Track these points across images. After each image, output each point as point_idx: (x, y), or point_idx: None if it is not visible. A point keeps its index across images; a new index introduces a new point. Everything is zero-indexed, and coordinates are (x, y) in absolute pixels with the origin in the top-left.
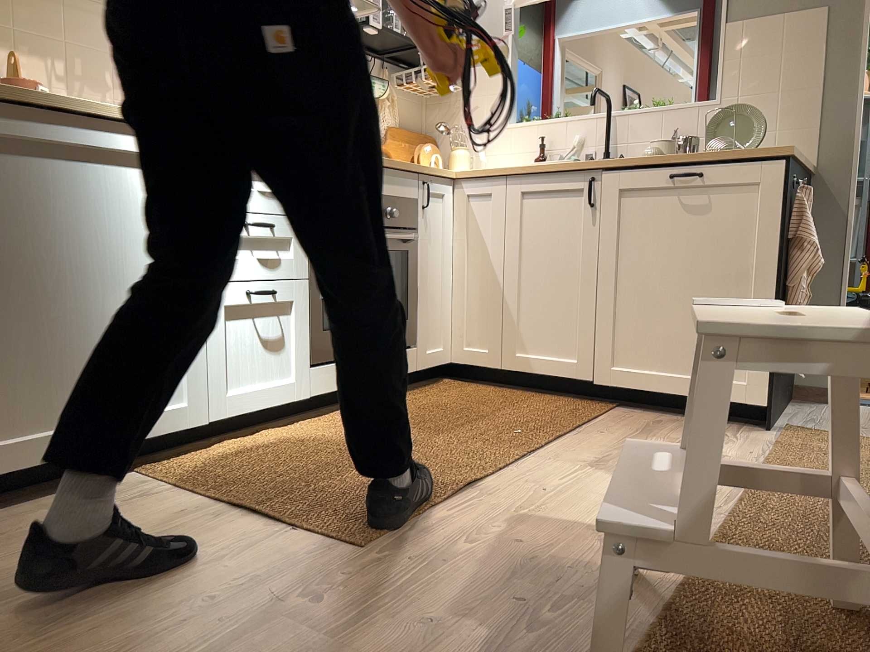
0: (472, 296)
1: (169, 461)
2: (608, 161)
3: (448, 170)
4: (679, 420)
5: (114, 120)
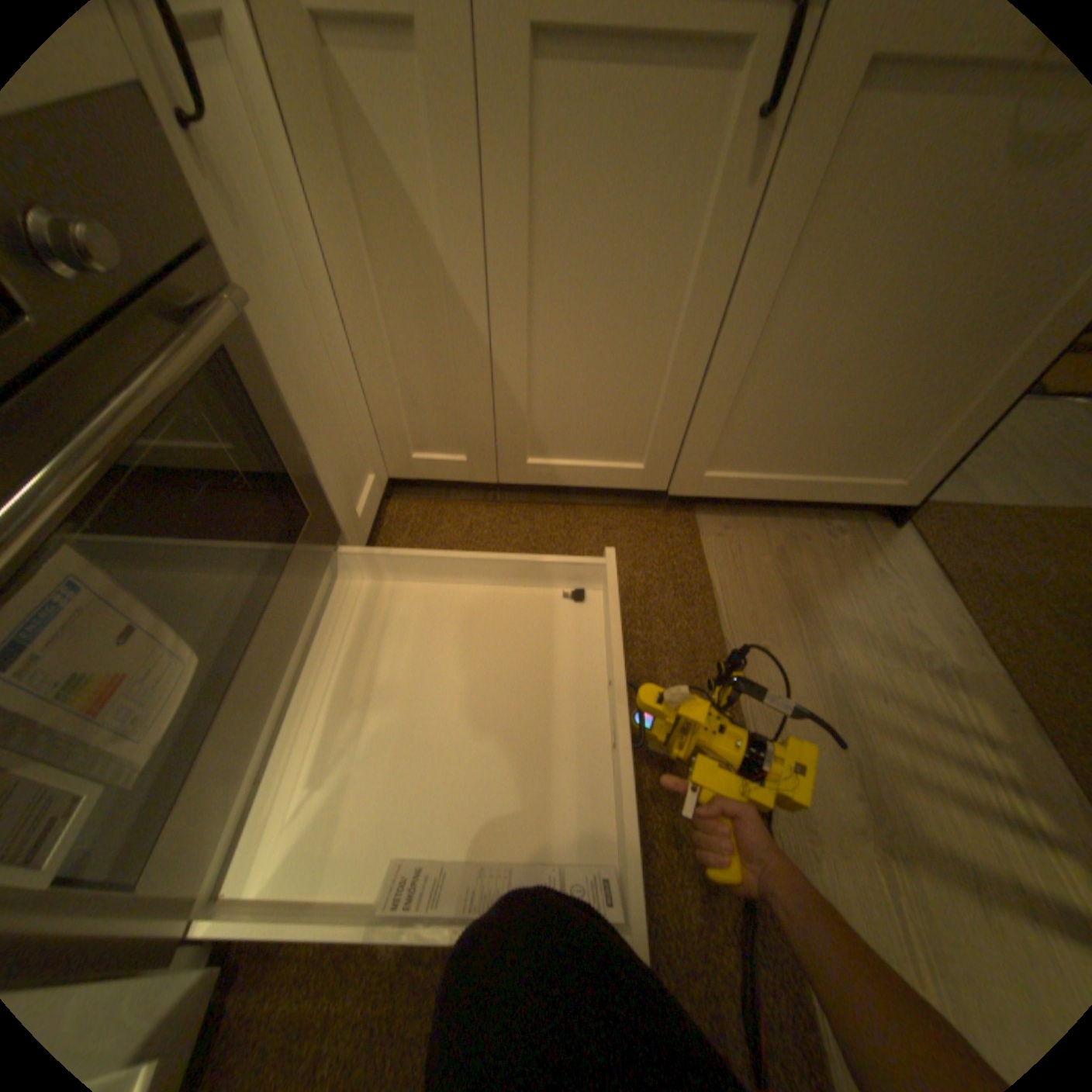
0: (397, 361)
1: None
2: None
3: None
4: (793, 538)
5: None
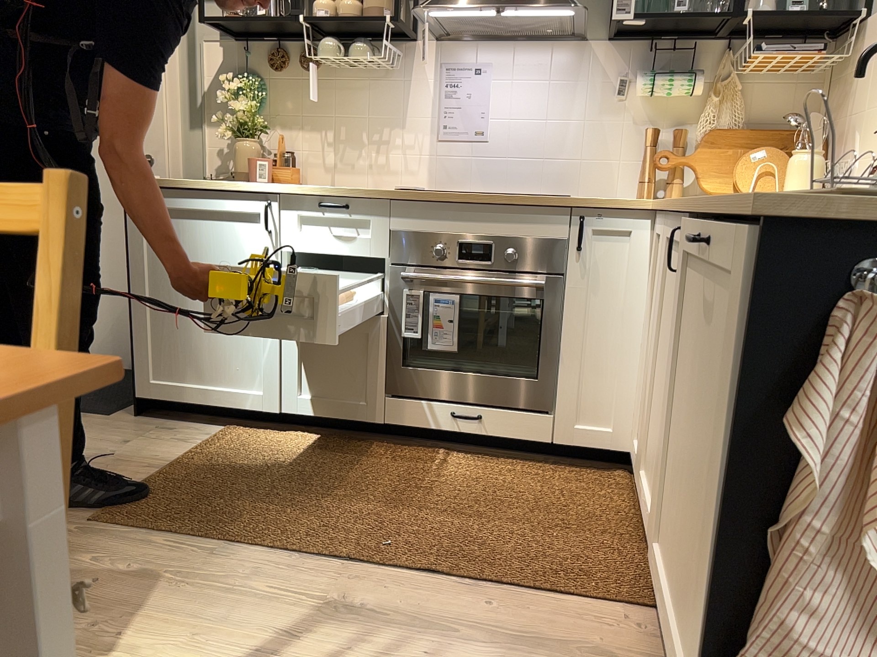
0: (647, 376)
1: (255, 430)
2: (691, 205)
3: (651, 201)
4: None
5: (213, 190)
